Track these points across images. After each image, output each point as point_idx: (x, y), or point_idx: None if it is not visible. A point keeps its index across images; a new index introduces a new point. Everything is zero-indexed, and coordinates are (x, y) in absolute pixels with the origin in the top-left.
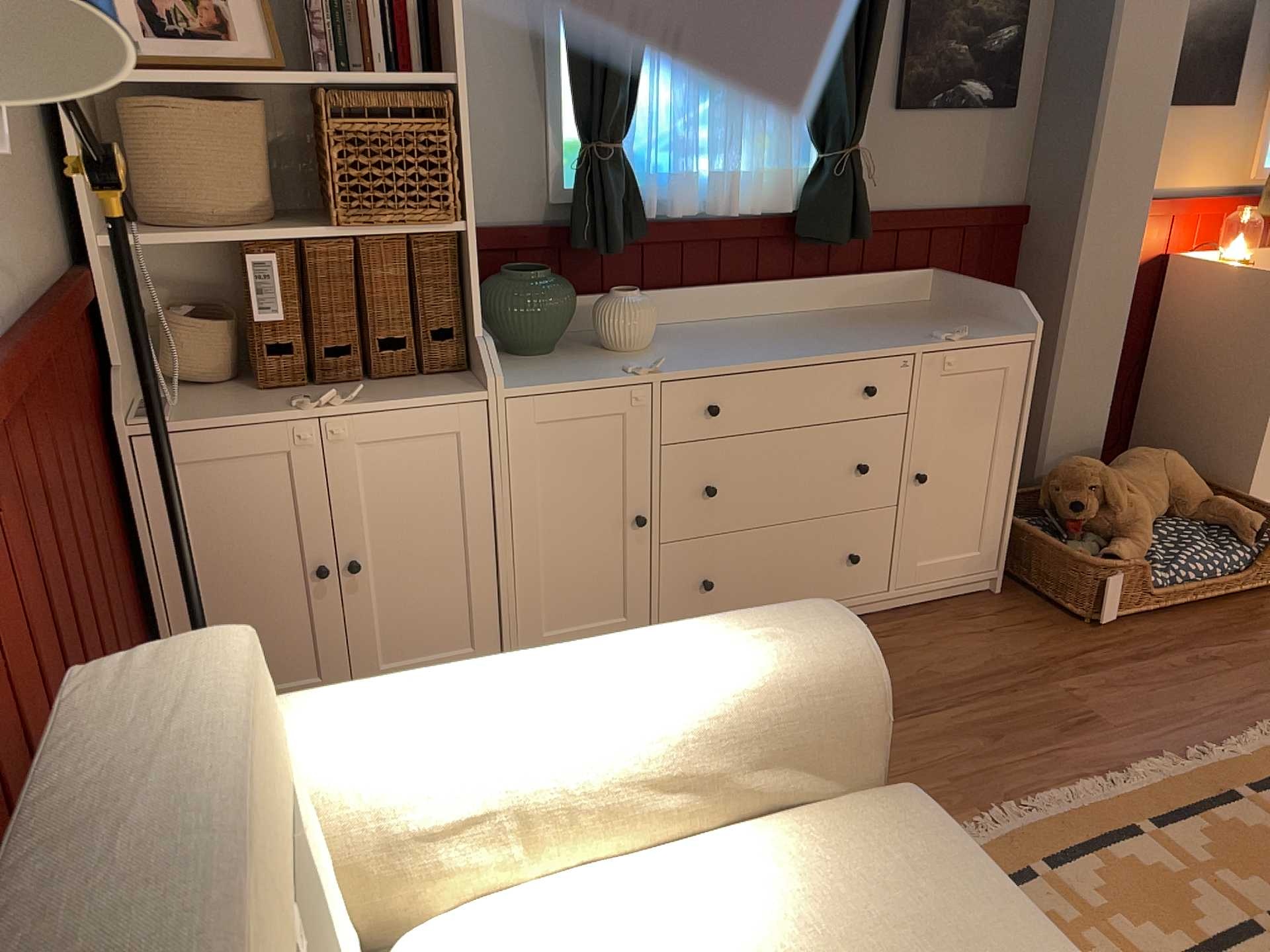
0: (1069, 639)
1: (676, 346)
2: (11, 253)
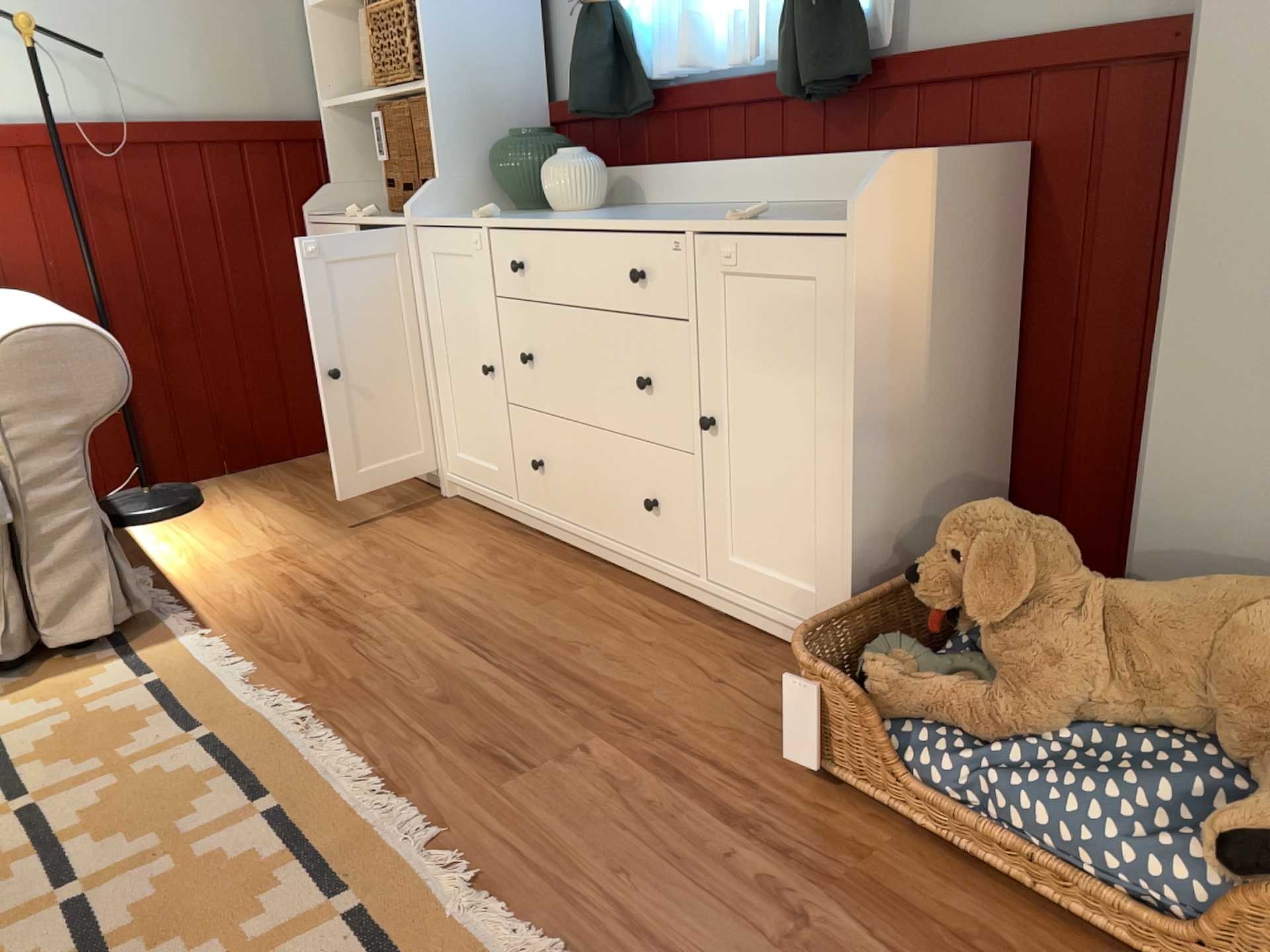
0: (747, 748)
1: (591, 213)
2: (137, 87)
